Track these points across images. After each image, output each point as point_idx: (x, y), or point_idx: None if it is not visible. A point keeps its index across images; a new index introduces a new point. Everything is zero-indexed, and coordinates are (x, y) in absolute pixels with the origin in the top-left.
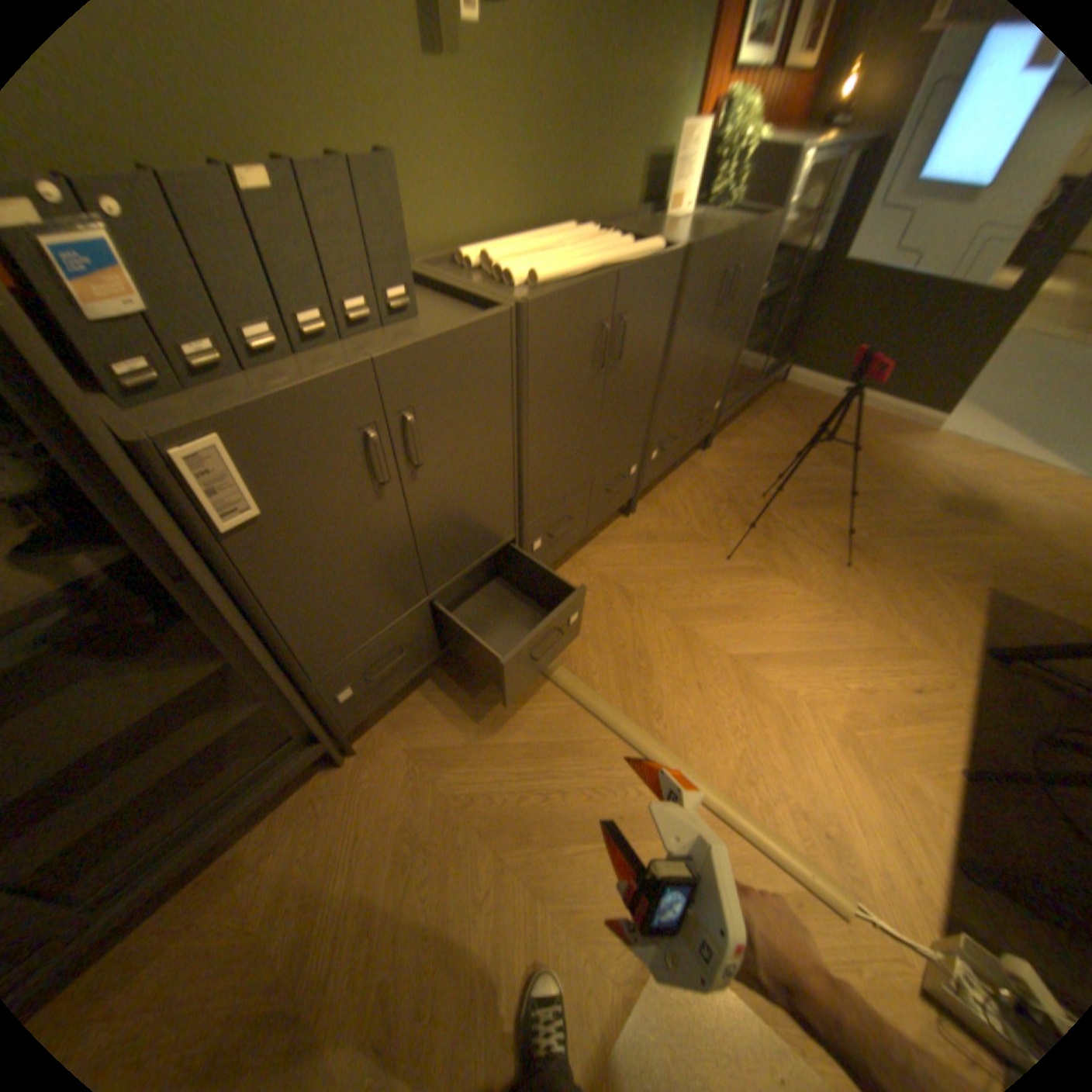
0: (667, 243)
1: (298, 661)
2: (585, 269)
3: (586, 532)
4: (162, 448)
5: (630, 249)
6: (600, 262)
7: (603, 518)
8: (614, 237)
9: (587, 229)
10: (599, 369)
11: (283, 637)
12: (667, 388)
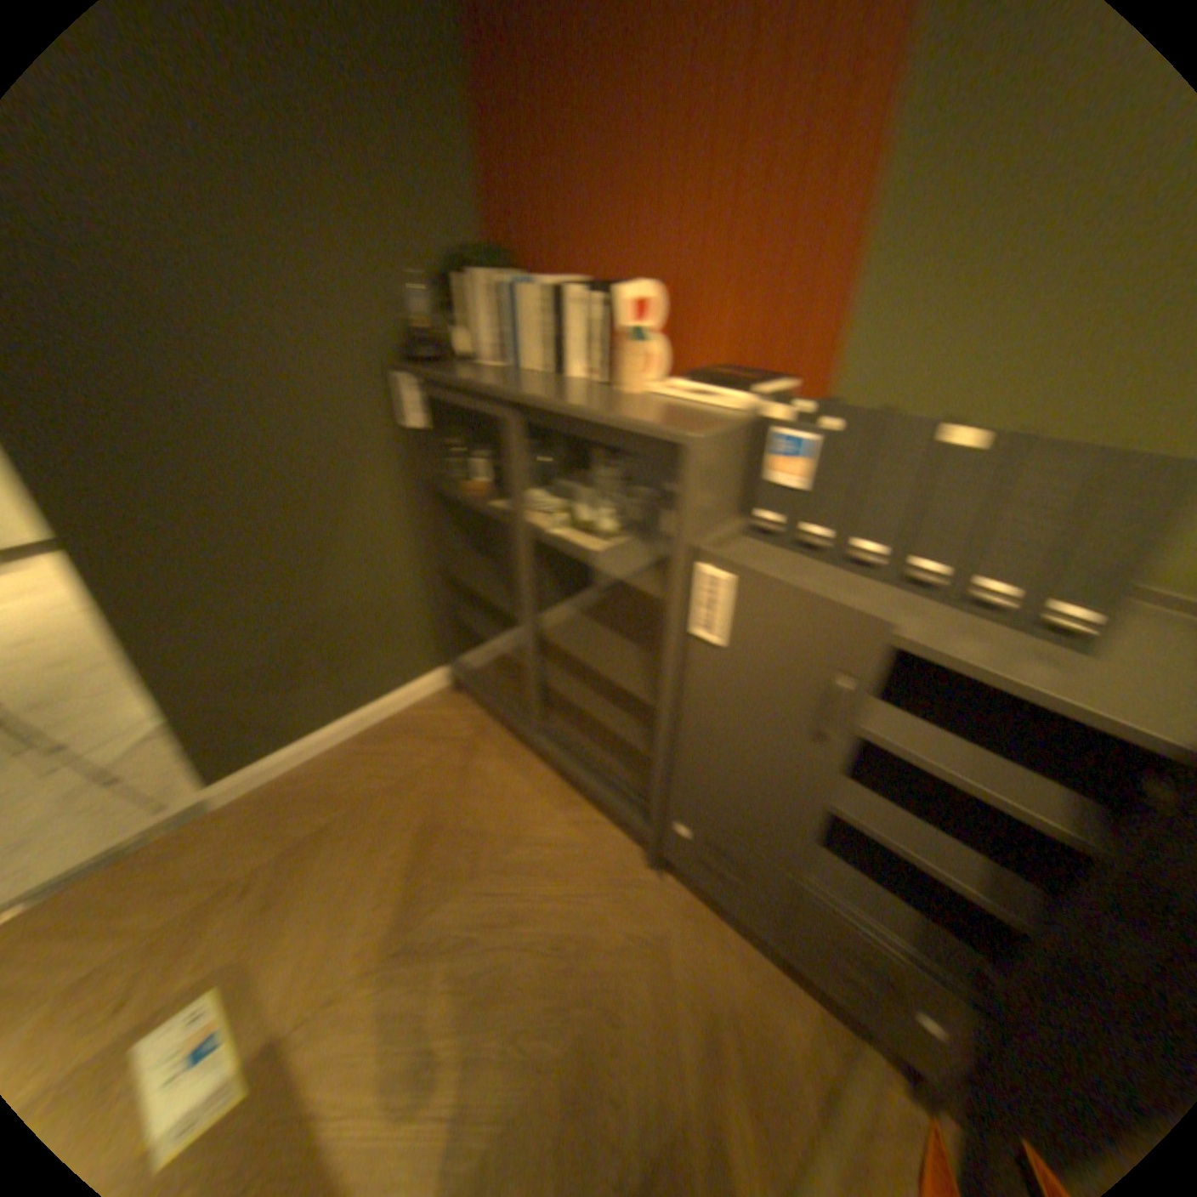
0: None
1: (674, 762)
2: None
3: None
4: (699, 559)
5: None
6: None
7: None
8: None
9: None
10: None
11: (678, 735)
12: None
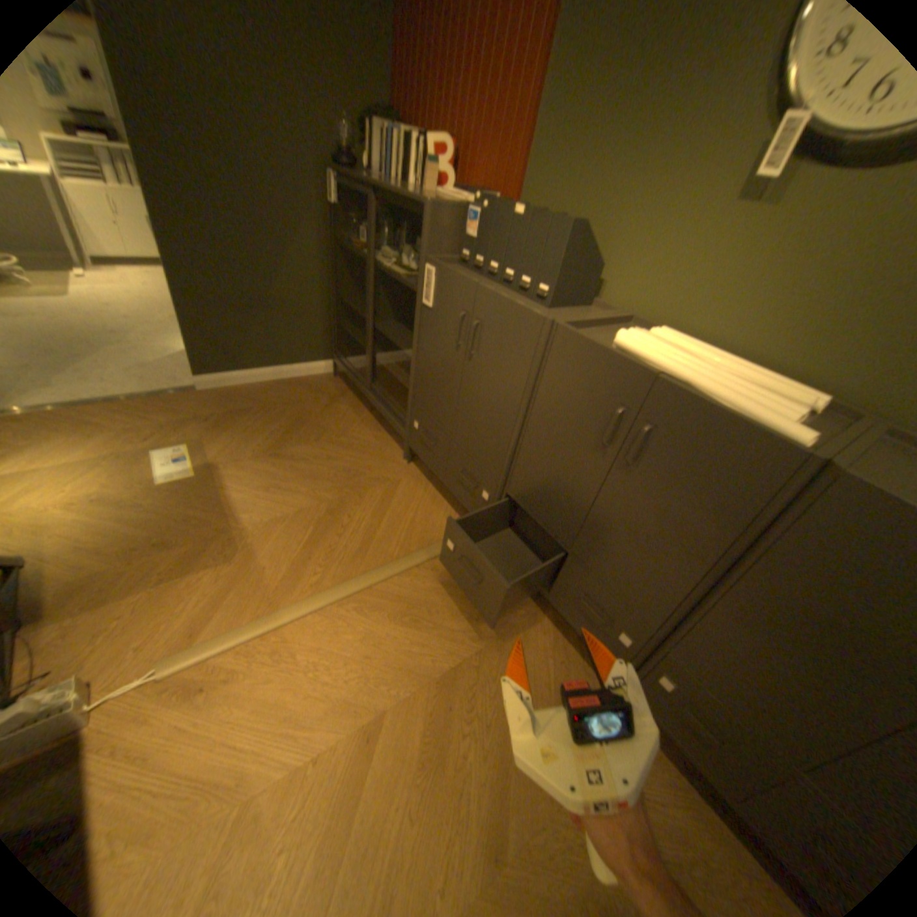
0: (831, 449)
1: (415, 382)
2: (664, 366)
3: (549, 597)
4: (426, 261)
5: (743, 398)
6: (686, 375)
7: (571, 621)
8: (796, 405)
9: (801, 390)
10: (607, 447)
11: (417, 365)
12: (721, 625)
